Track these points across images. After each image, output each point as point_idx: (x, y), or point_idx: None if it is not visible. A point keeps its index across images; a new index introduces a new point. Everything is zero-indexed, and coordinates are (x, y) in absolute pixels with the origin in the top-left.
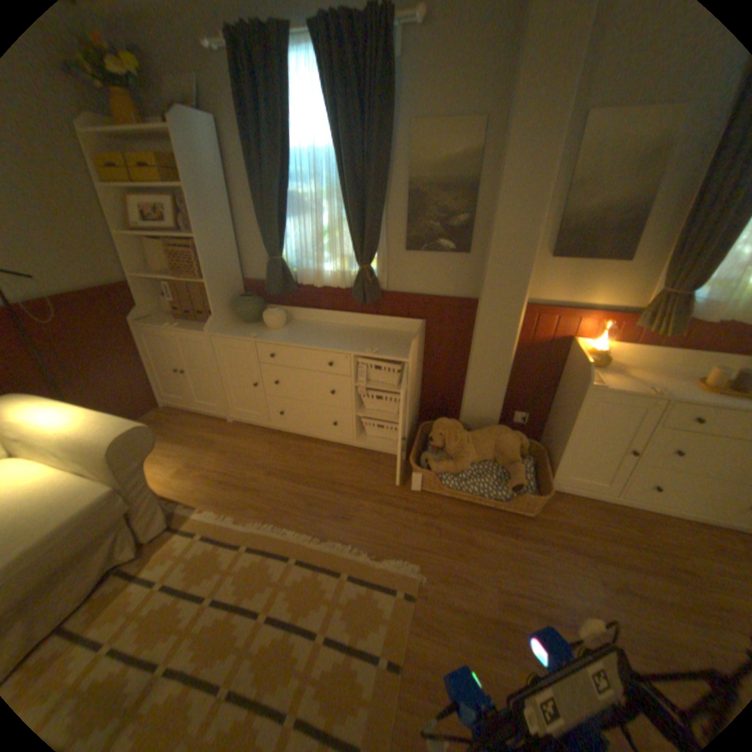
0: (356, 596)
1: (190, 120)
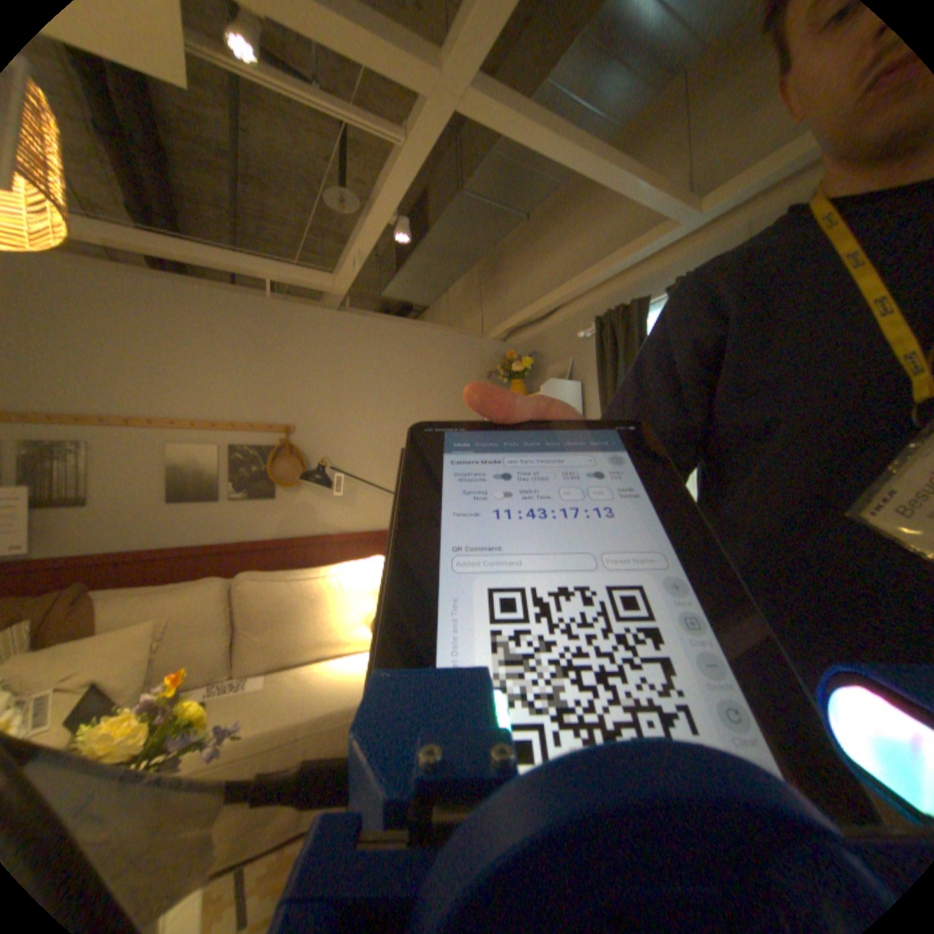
0: None
1: (558, 386)
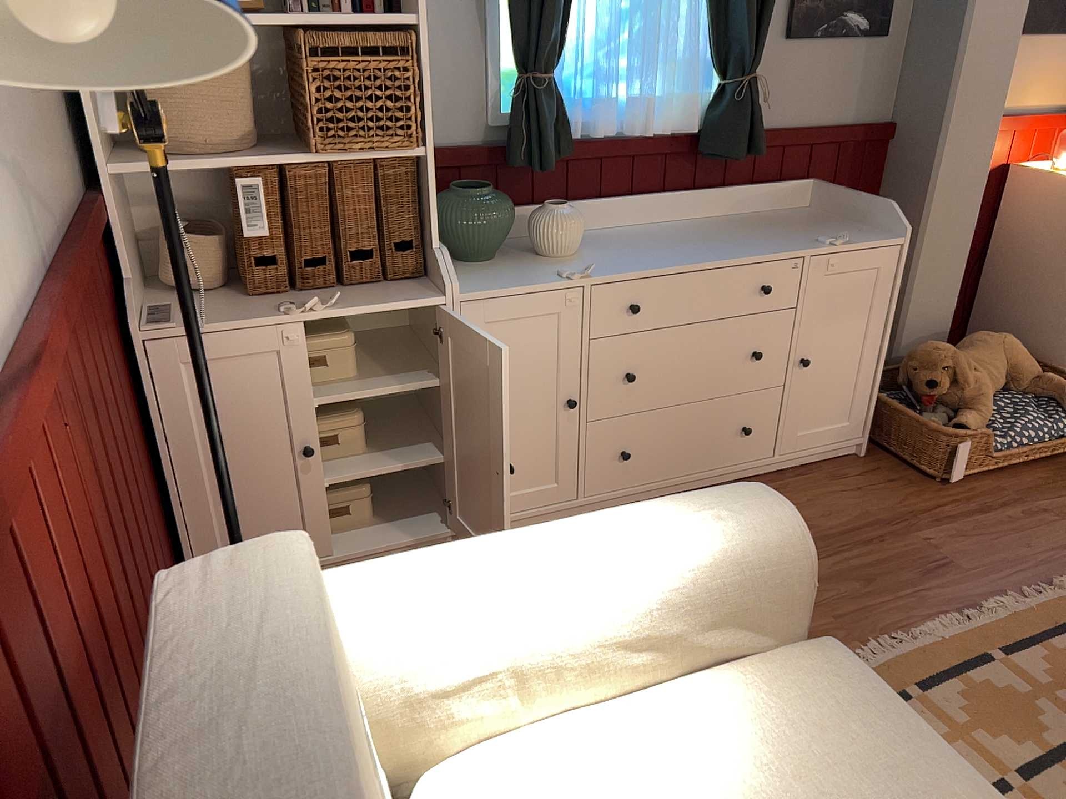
0: None
1: None
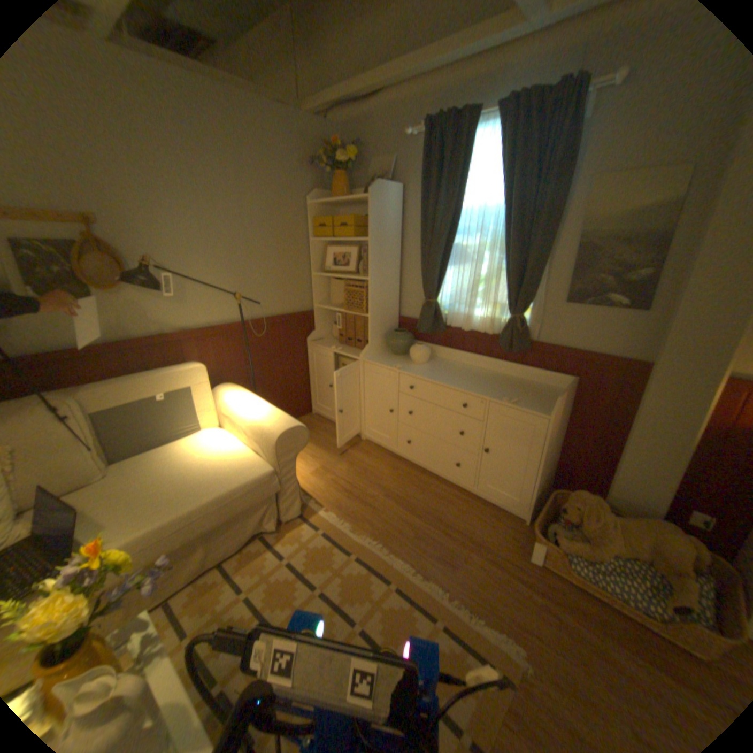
0: (450, 653)
1: (384, 189)
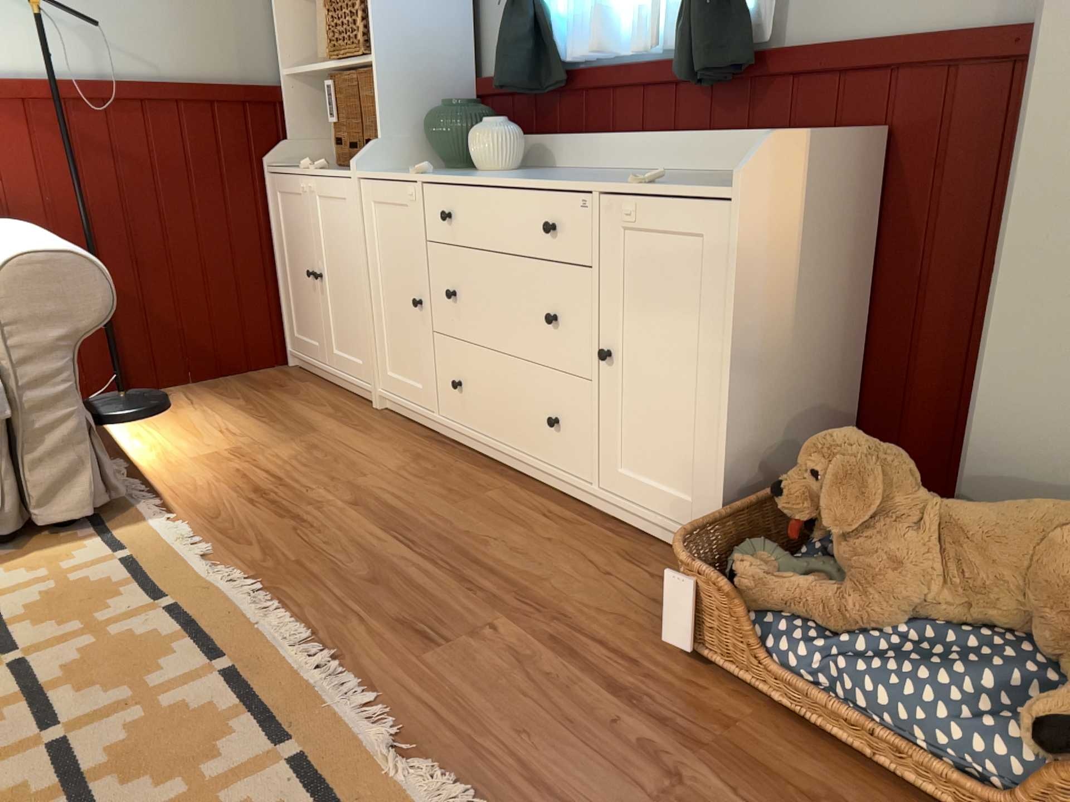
0: None
1: None
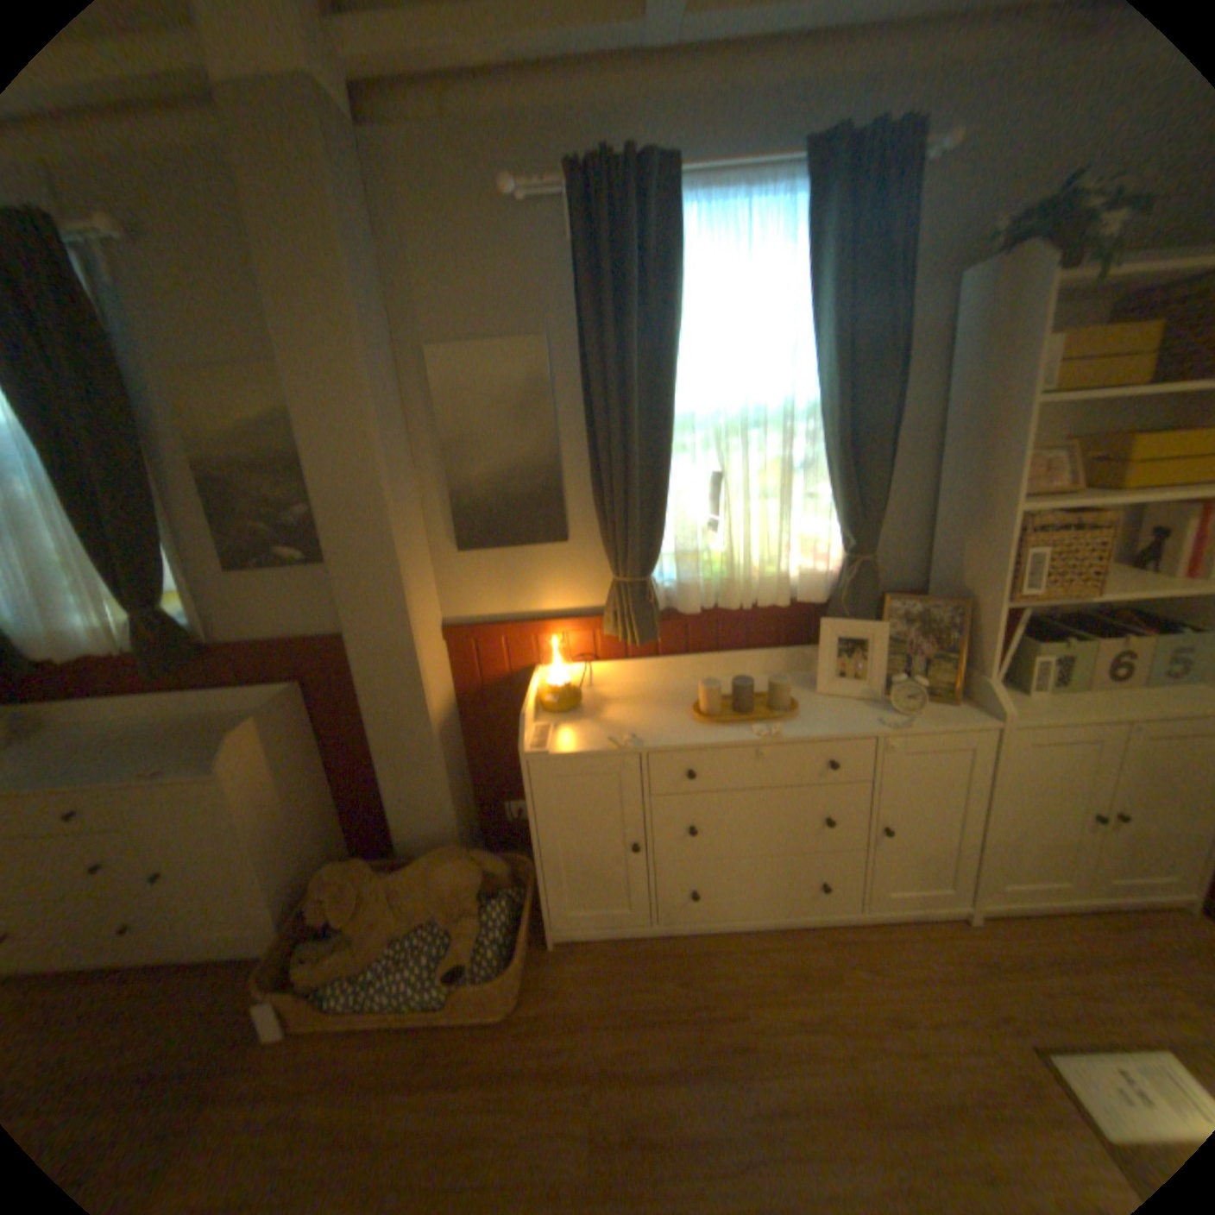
0: None
1: None
